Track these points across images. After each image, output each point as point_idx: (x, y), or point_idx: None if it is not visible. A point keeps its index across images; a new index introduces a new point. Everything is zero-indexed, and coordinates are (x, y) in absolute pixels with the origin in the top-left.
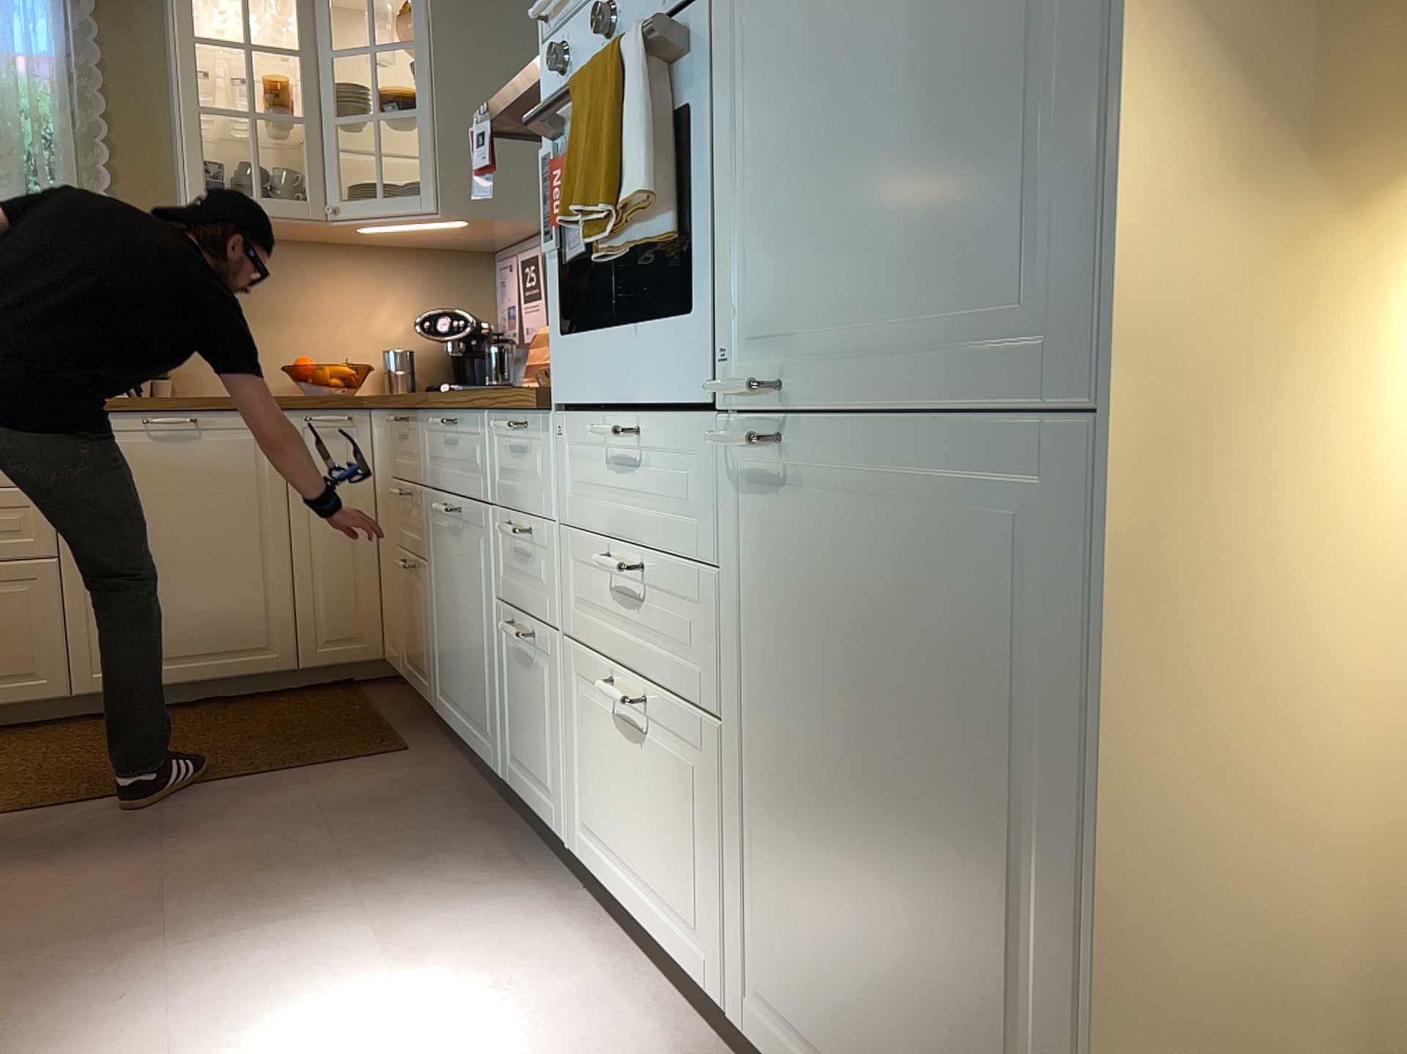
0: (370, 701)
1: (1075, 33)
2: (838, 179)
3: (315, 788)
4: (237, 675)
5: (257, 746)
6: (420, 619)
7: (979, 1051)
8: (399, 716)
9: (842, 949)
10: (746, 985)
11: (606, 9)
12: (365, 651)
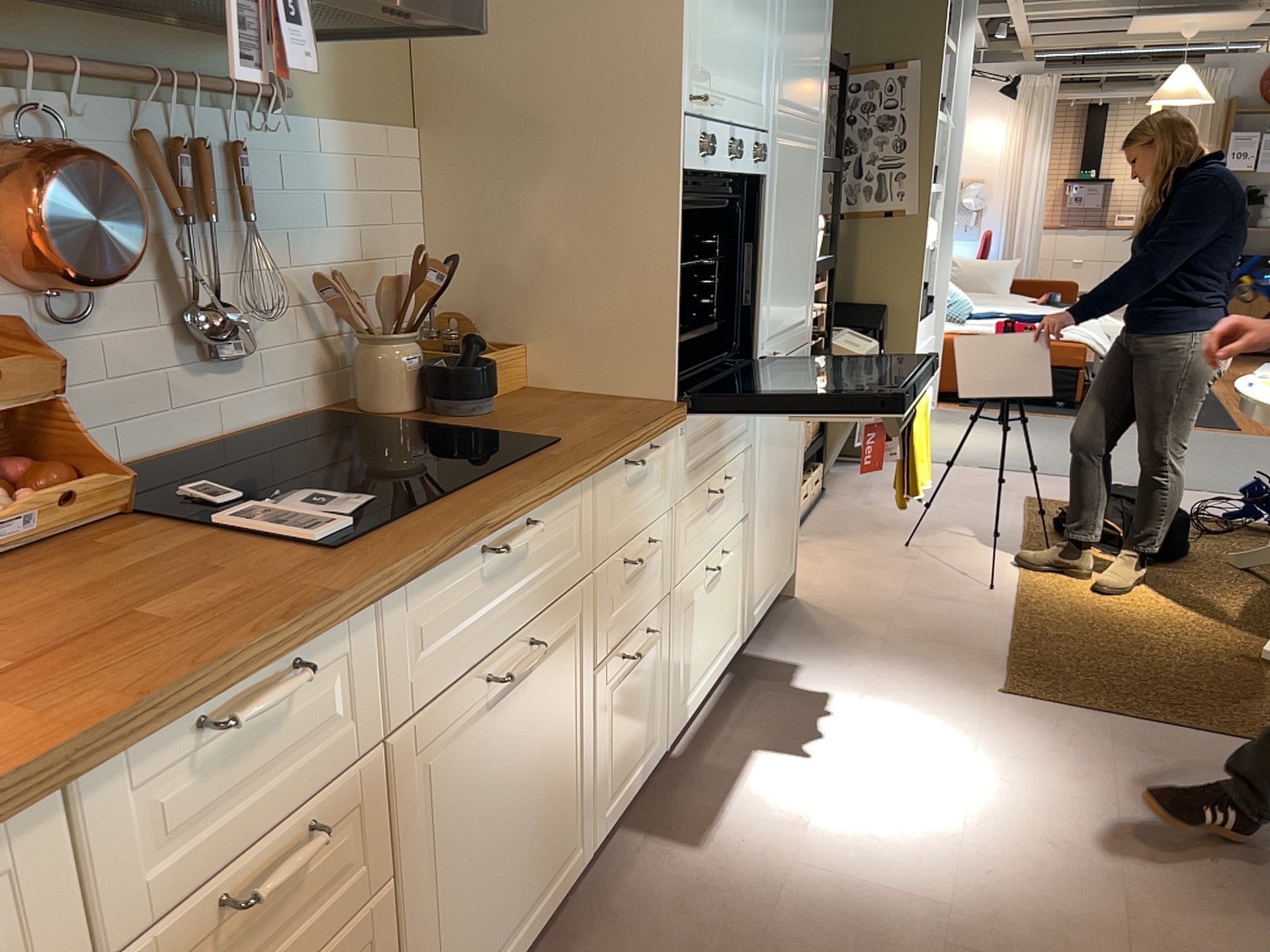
0: None
1: (811, 254)
2: (787, 277)
3: None
4: None
5: None
6: None
7: (789, 520)
8: None
9: (771, 542)
10: (749, 613)
11: (744, 149)
12: None
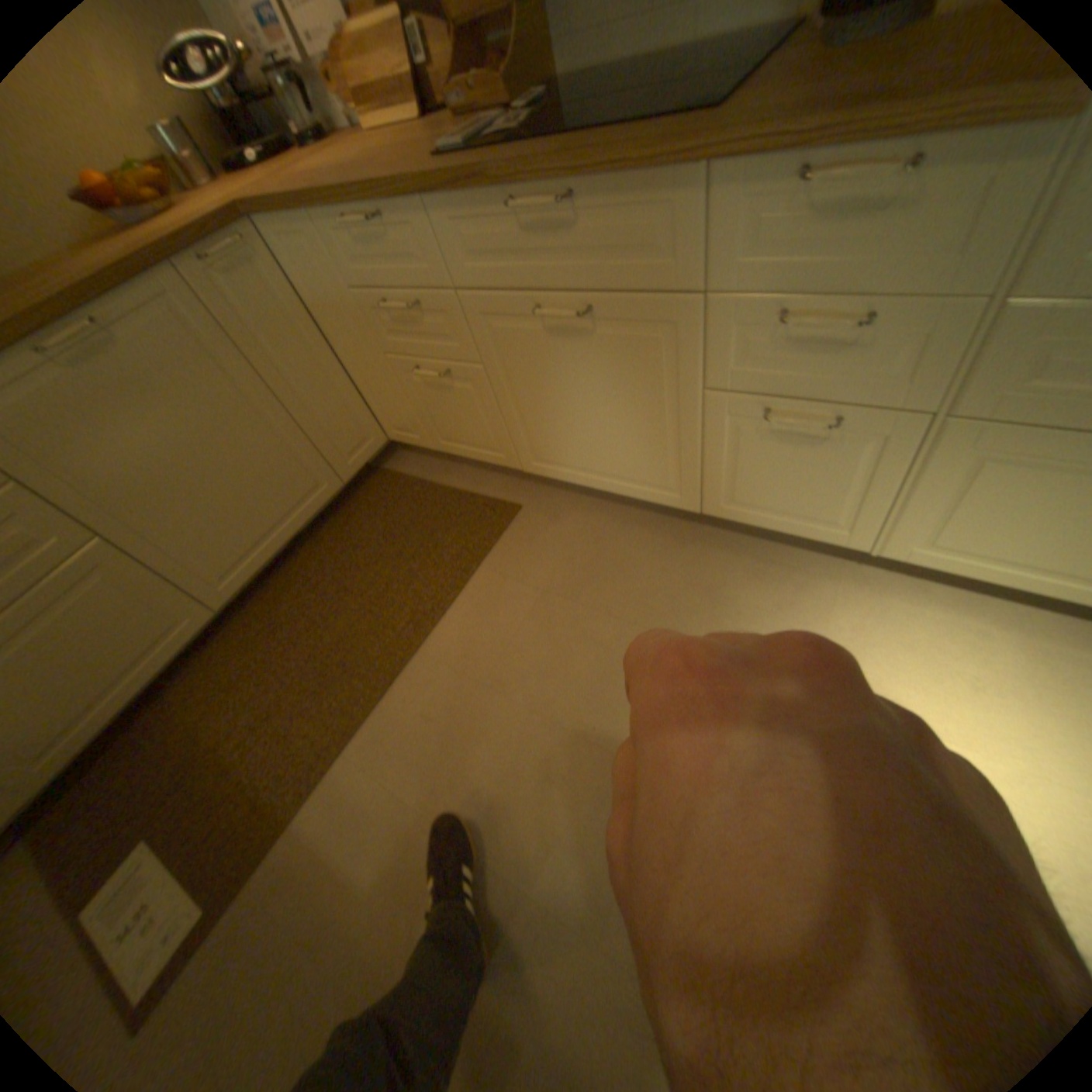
0: (413, 477)
1: None
2: None
3: (520, 579)
4: (310, 518)
5: (410, 564)
6: (471, 412)
7: None
8: (457, 480)
9: None
10: None
11: None
12: (375, 445)
